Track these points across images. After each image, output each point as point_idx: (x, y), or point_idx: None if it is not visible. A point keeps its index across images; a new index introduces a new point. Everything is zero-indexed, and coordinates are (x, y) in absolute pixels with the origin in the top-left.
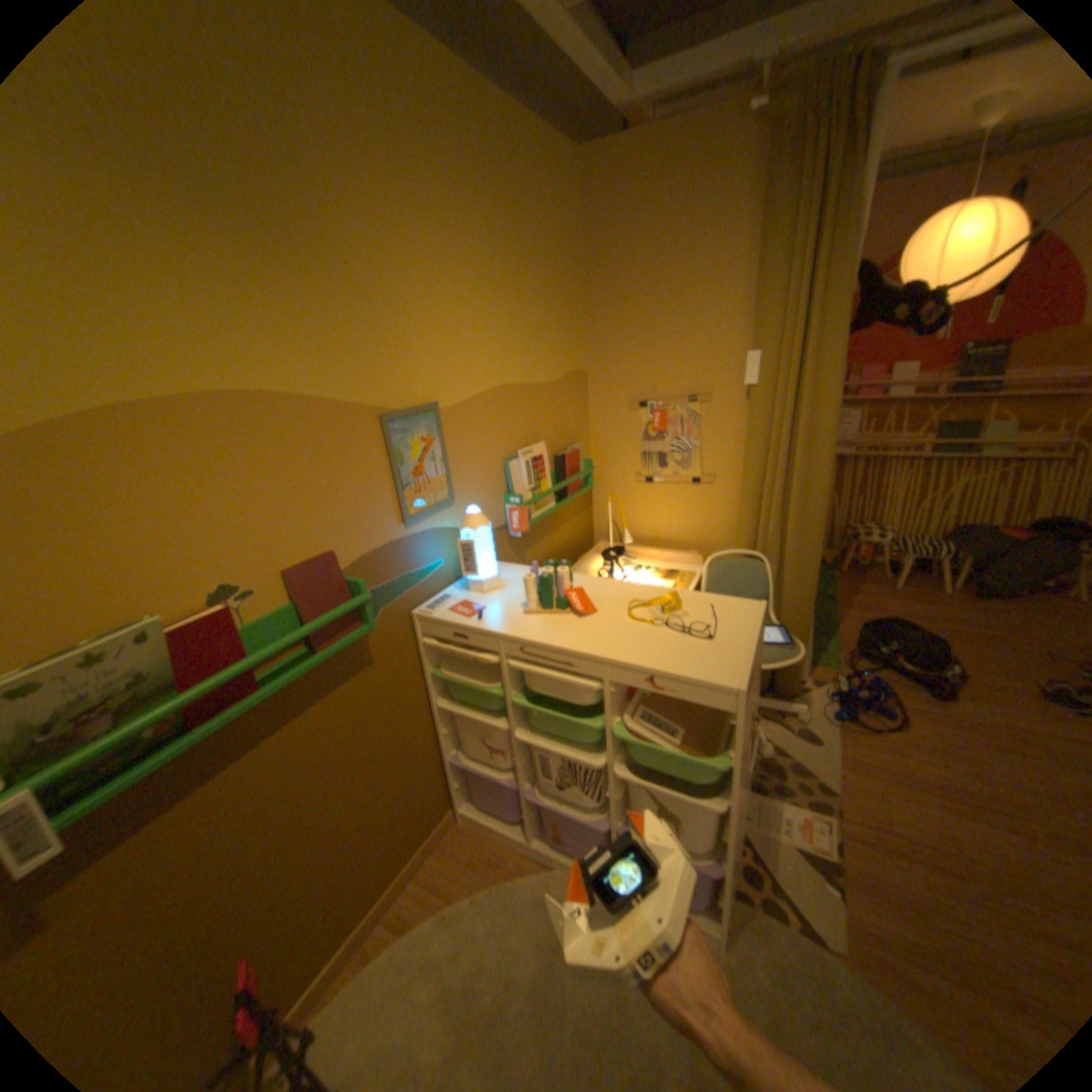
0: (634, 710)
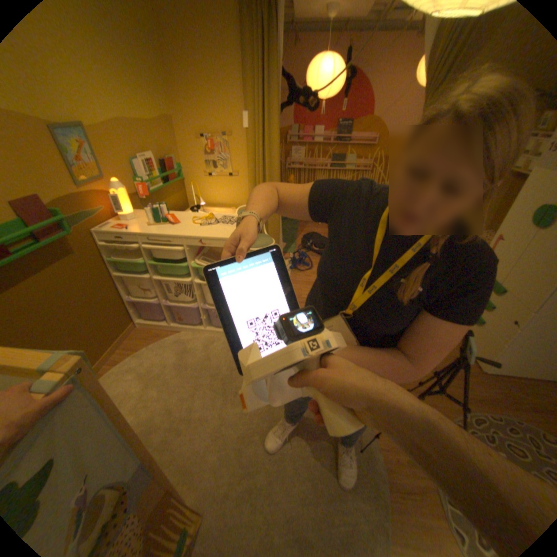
0: (199, 258)
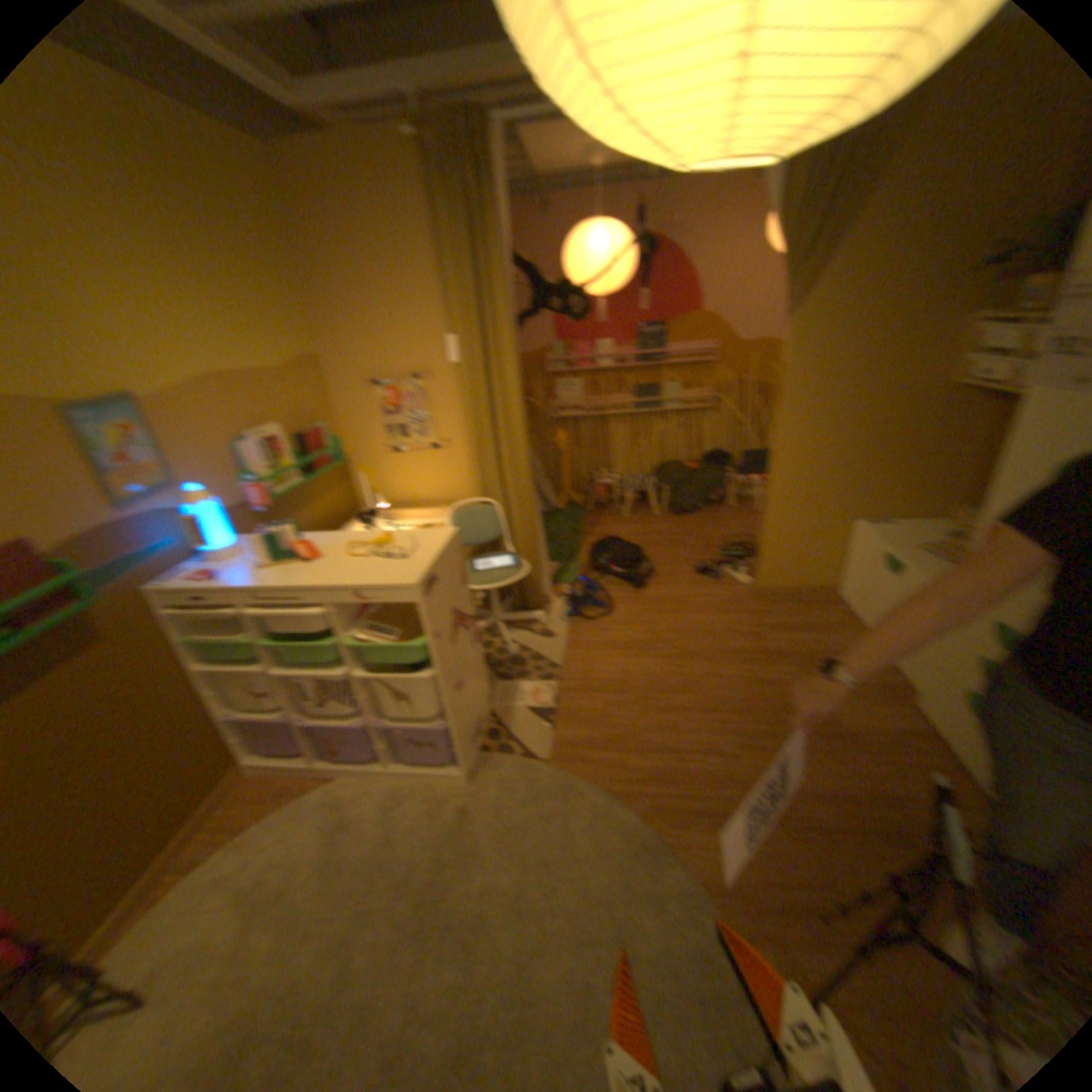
0: (364, 626)
